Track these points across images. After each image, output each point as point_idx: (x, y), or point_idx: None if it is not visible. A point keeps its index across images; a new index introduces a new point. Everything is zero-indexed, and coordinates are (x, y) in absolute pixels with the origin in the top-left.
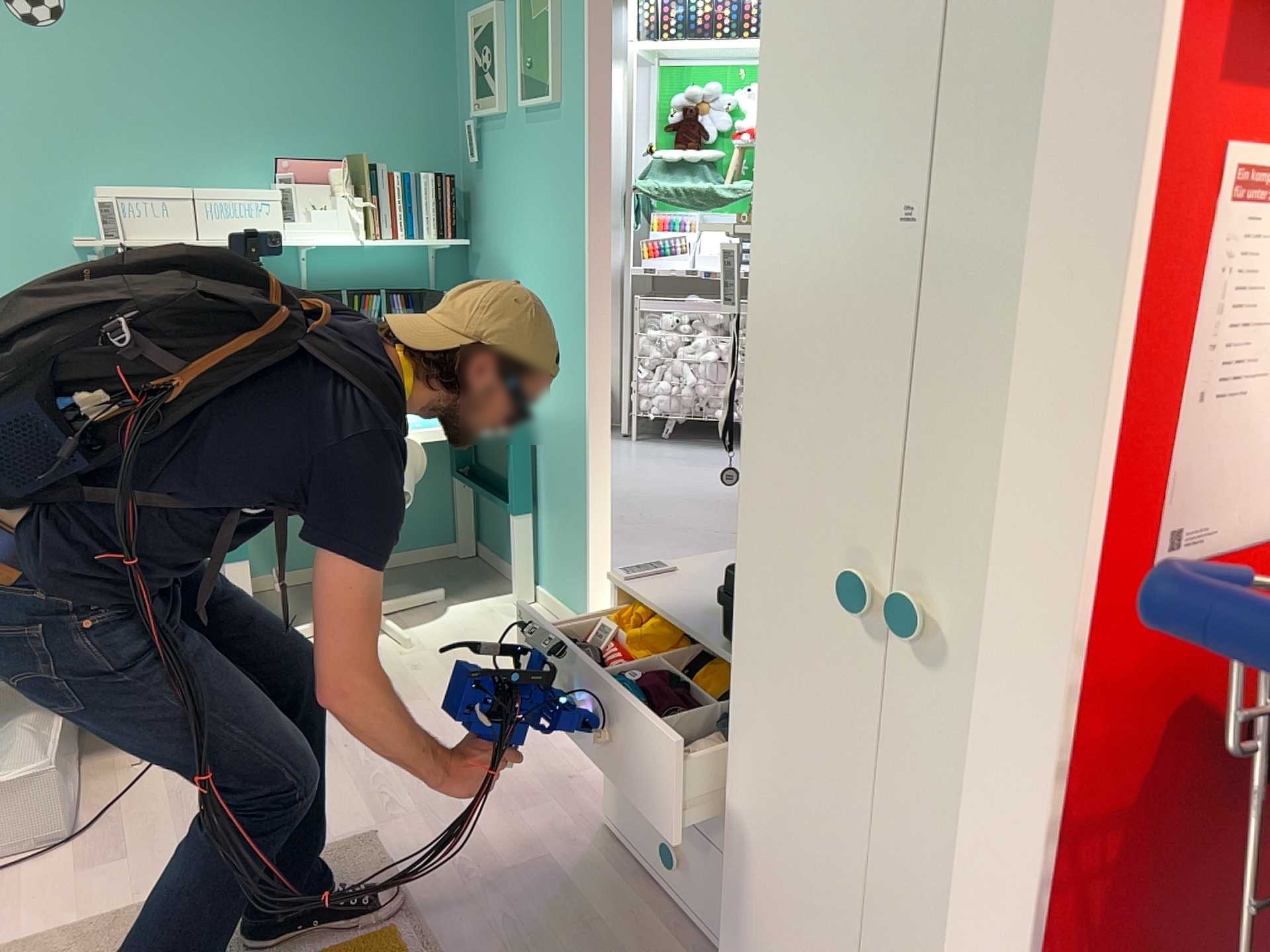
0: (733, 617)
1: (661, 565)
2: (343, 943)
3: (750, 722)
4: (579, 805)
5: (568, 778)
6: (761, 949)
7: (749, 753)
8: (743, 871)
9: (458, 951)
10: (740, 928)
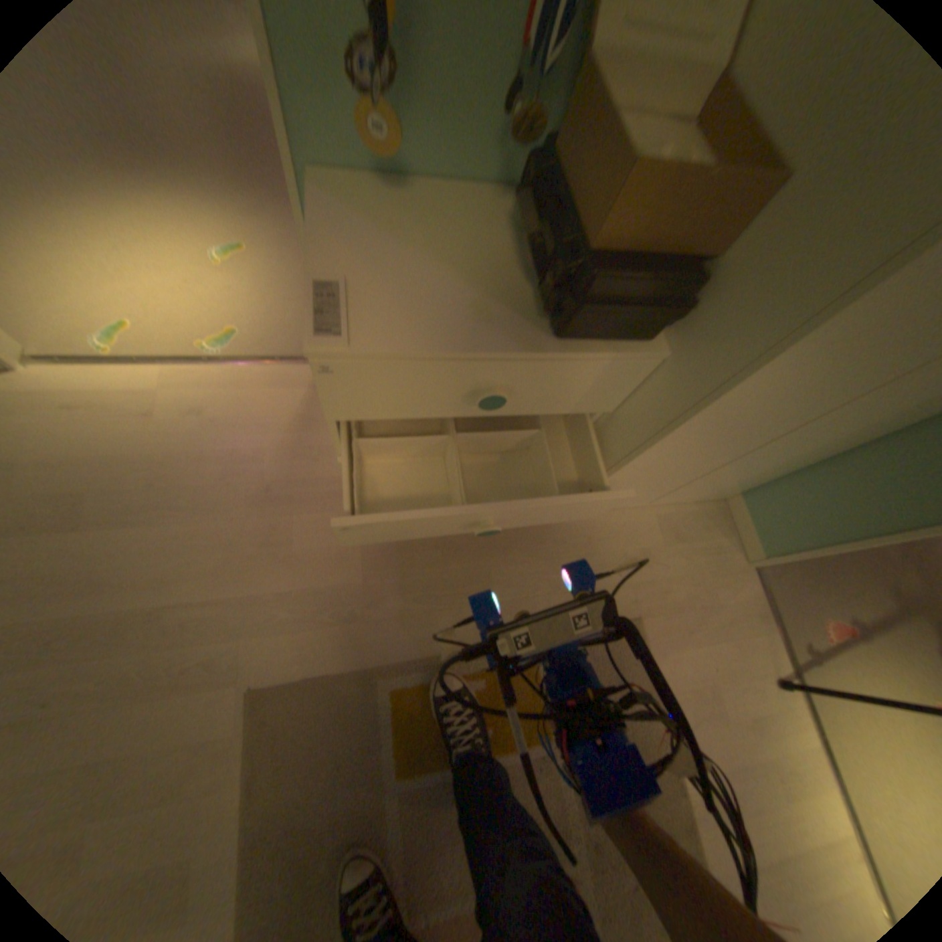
0: (586, 317)
1: (328, 283)
2: (389, 733)
3: (727, 408)
4: (308, 497)
5: (264, 489)
6: (634, 481)
7: (705, 423)
8: (639, 467)
9: (431, 641)
10: (616, 482)
